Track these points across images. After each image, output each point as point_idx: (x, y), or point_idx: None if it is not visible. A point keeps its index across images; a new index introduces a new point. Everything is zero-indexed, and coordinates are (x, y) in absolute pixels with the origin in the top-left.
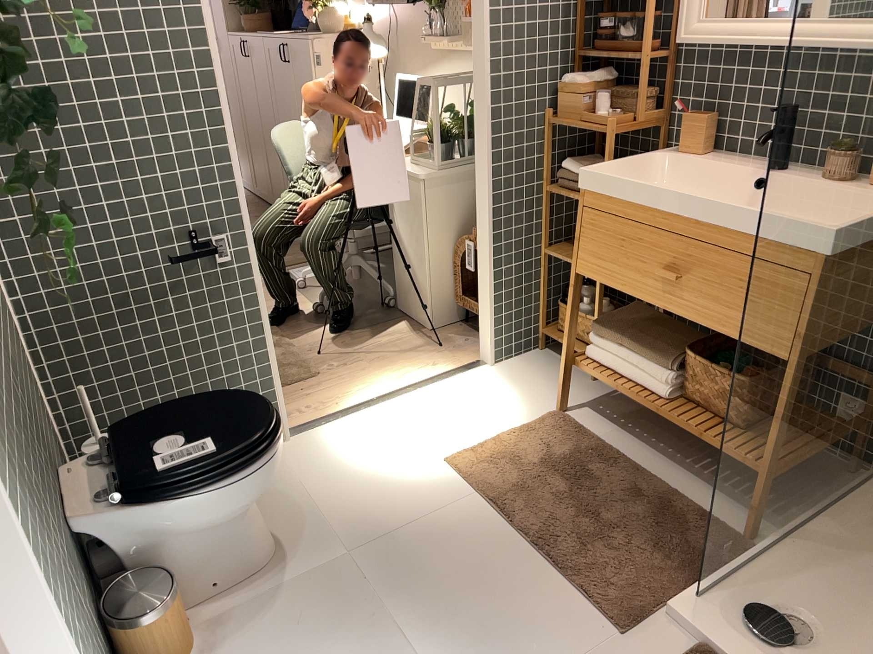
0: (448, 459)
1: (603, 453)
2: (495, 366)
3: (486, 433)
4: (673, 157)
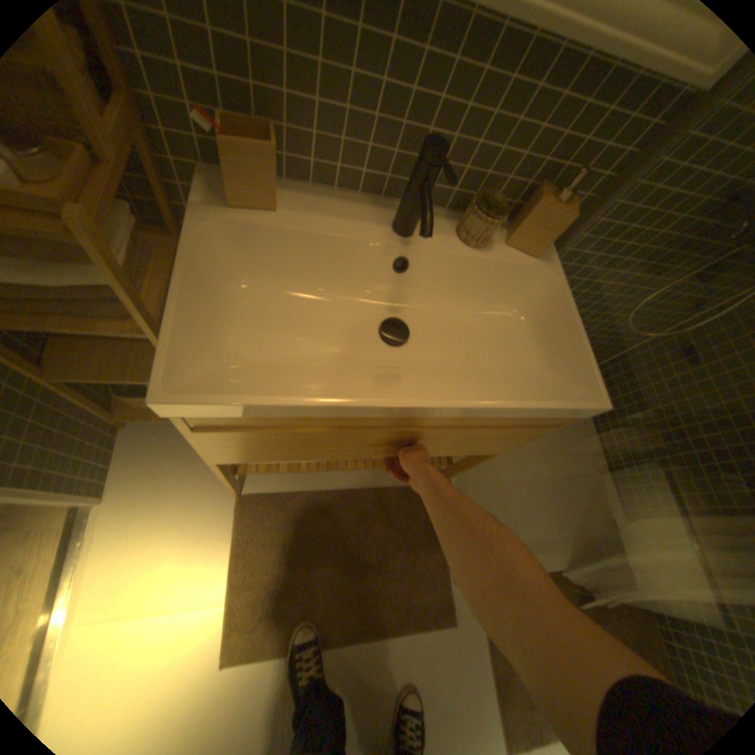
0: (221, 661)
1: (315, 506)
2: (106, 499)
3: (216, 595)
4: (229, 219)
